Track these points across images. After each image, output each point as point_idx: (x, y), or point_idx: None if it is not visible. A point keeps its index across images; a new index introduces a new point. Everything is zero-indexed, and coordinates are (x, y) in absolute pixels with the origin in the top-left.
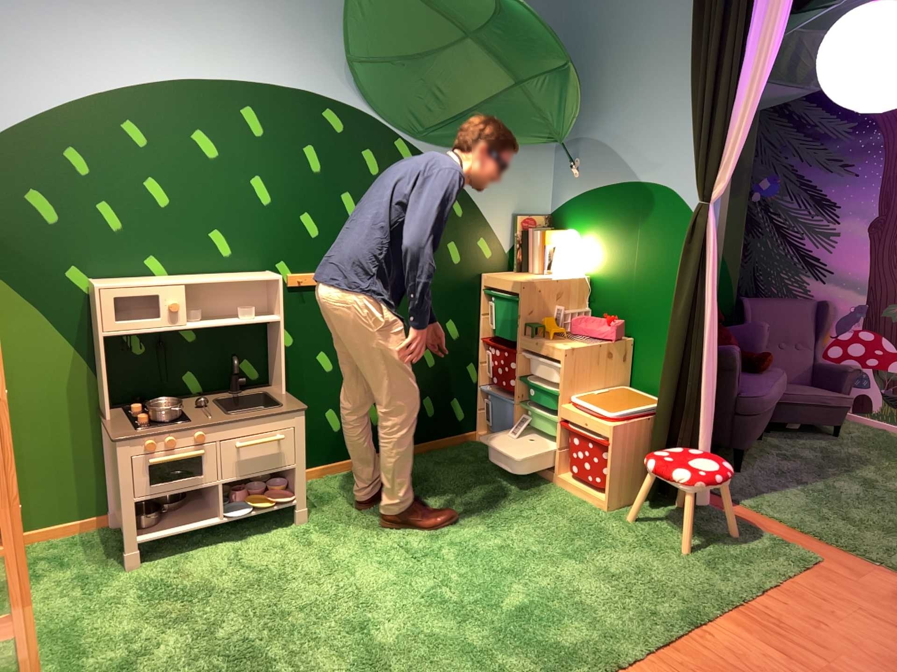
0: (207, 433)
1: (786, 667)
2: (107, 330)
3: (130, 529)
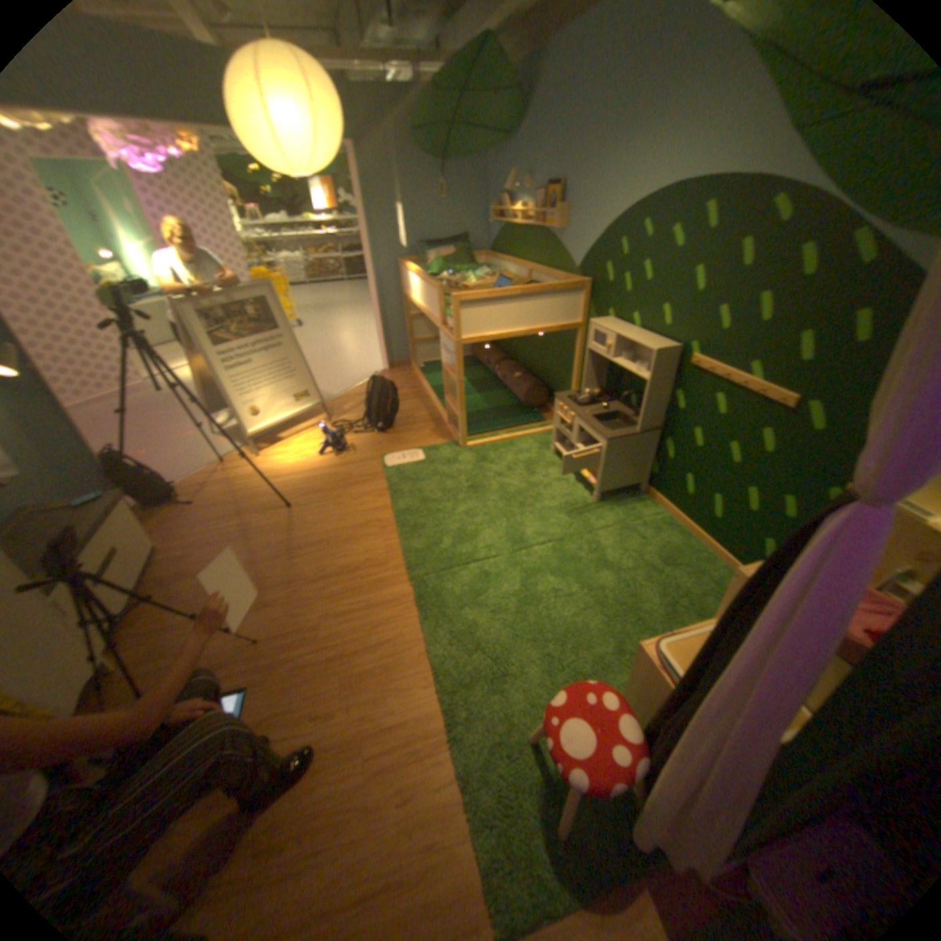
0: (573, 417)
1: (375, 721)
2: (588, 346)
3: (552, 437)
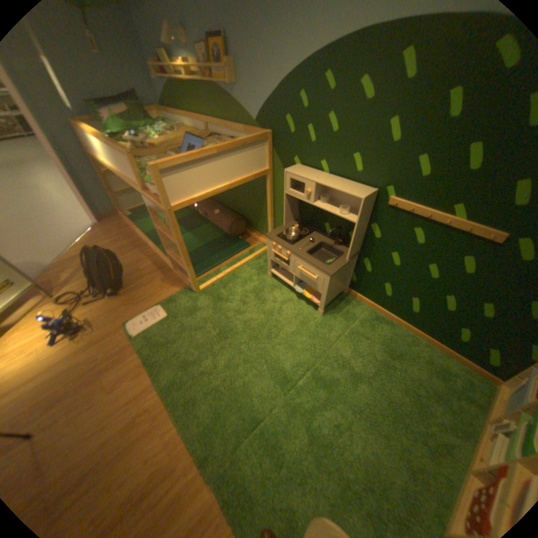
0: (290, 254)
1: None
2: (286, 191)
3: (268, 266)
